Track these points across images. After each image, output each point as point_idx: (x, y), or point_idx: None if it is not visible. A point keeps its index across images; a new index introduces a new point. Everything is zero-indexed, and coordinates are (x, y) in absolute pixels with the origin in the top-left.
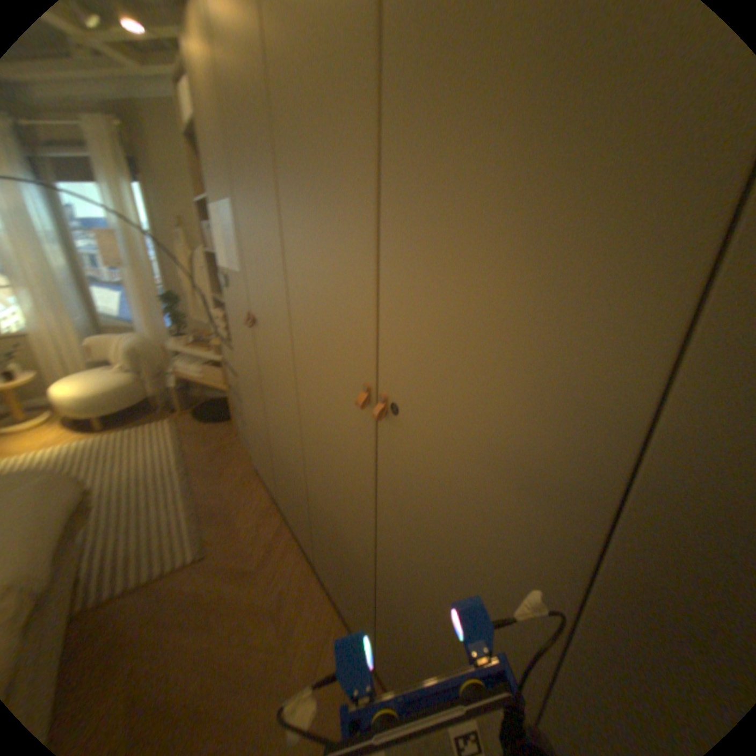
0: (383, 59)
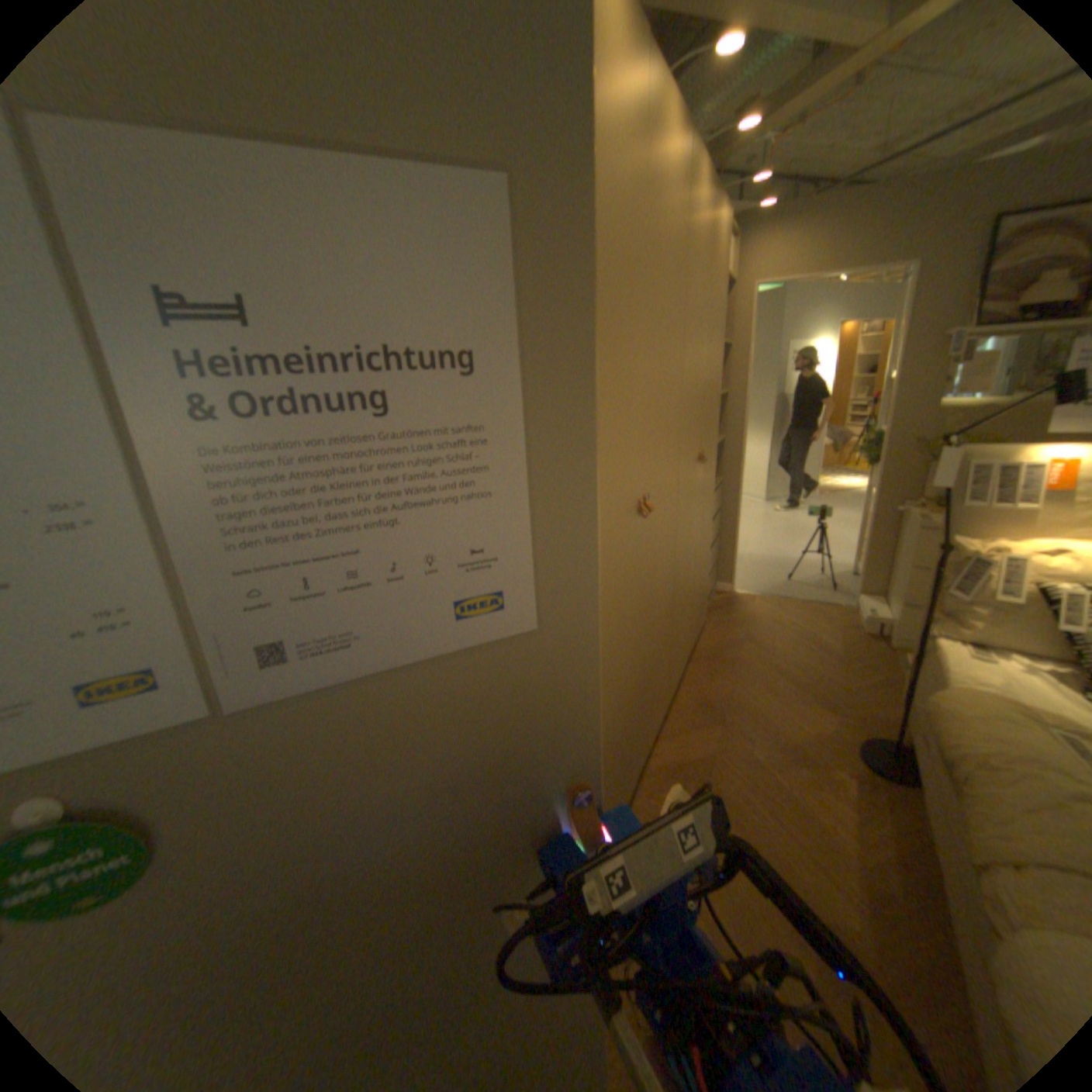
0: (639, 288)
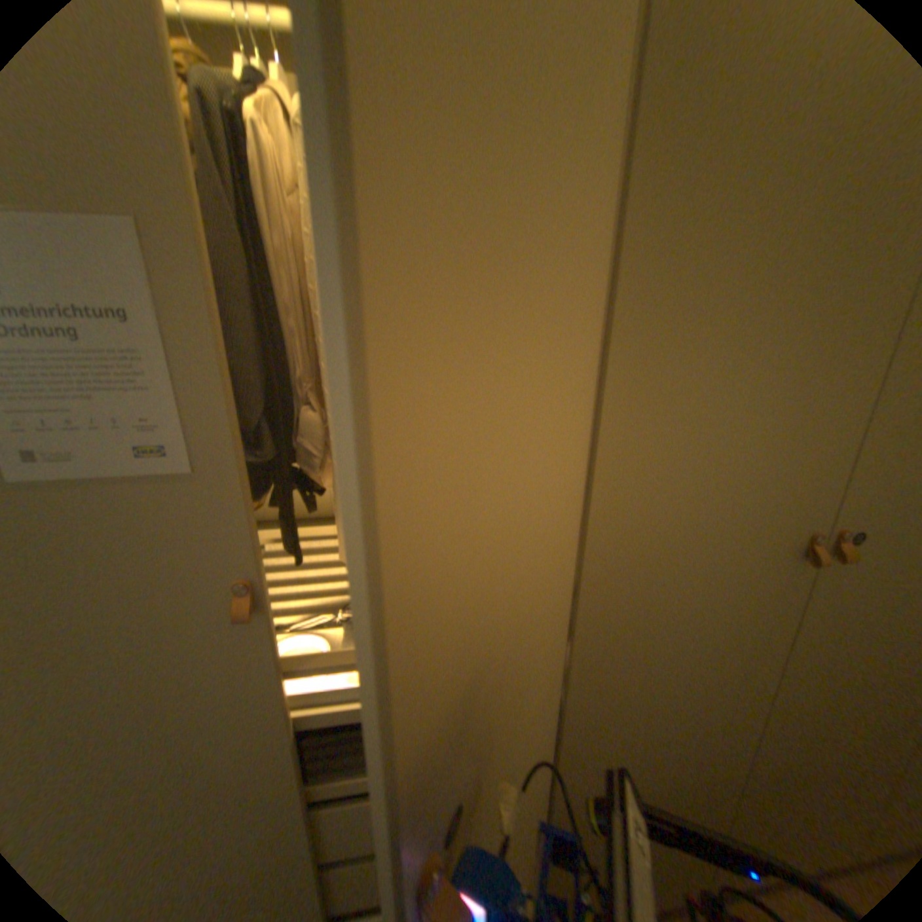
0: None
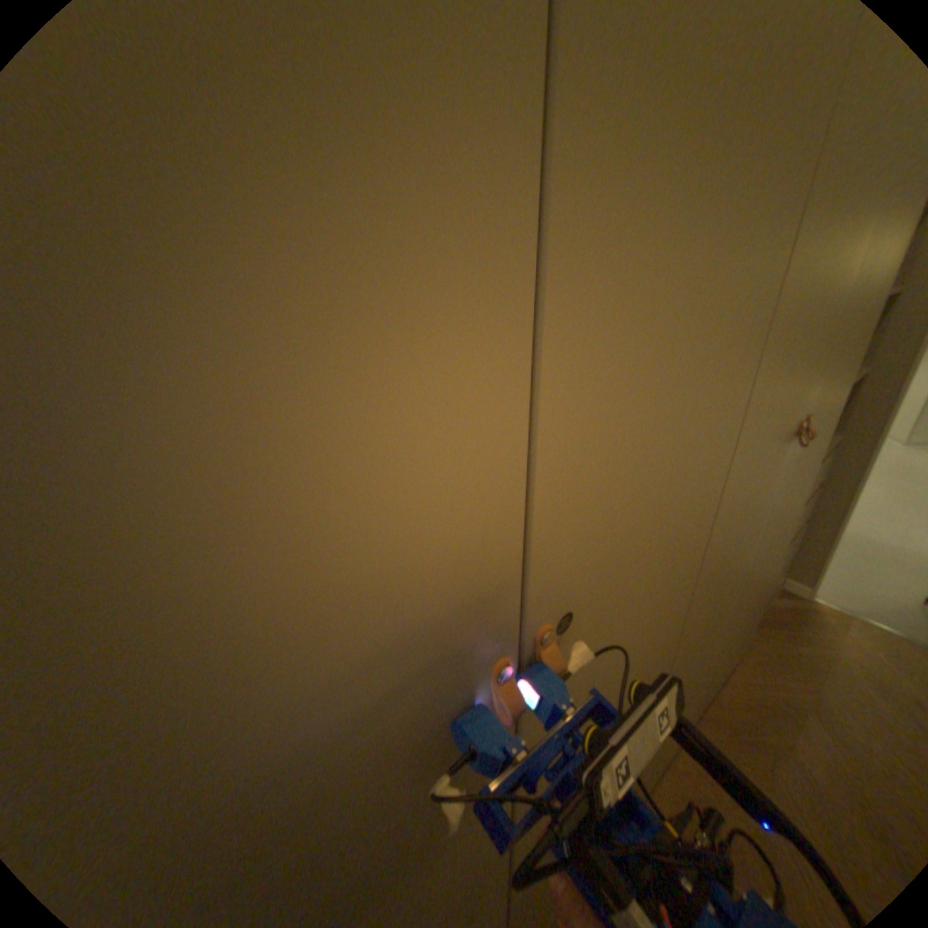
0: None
